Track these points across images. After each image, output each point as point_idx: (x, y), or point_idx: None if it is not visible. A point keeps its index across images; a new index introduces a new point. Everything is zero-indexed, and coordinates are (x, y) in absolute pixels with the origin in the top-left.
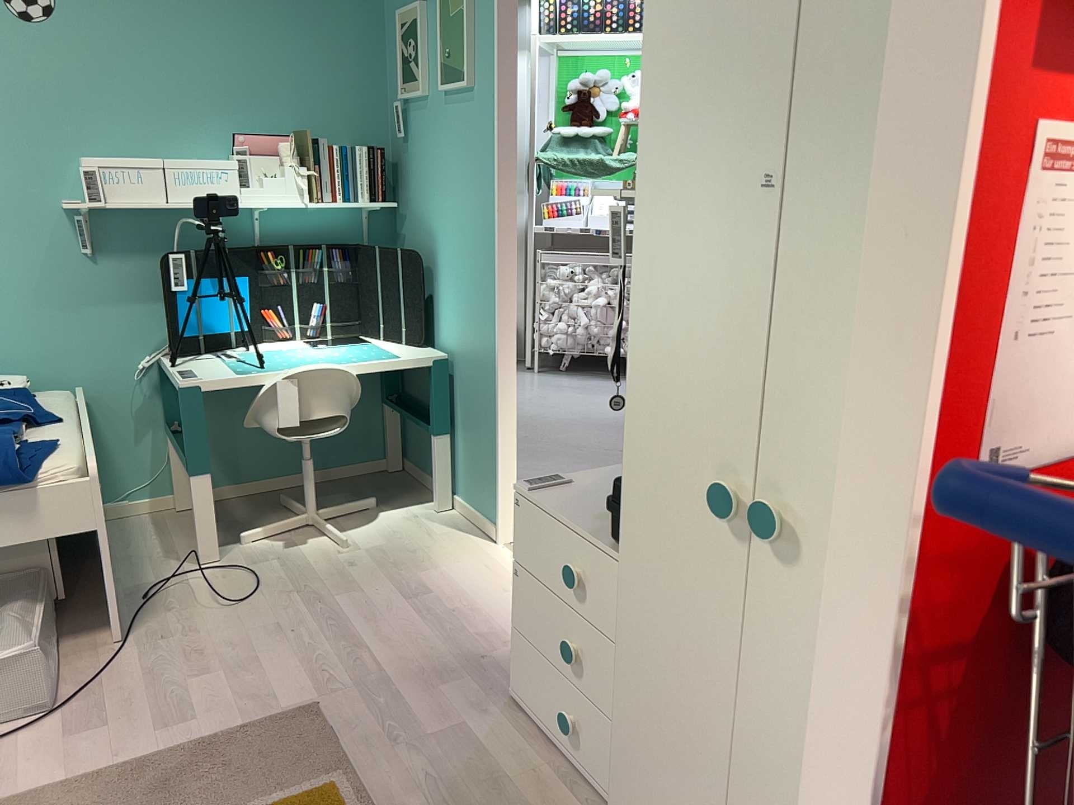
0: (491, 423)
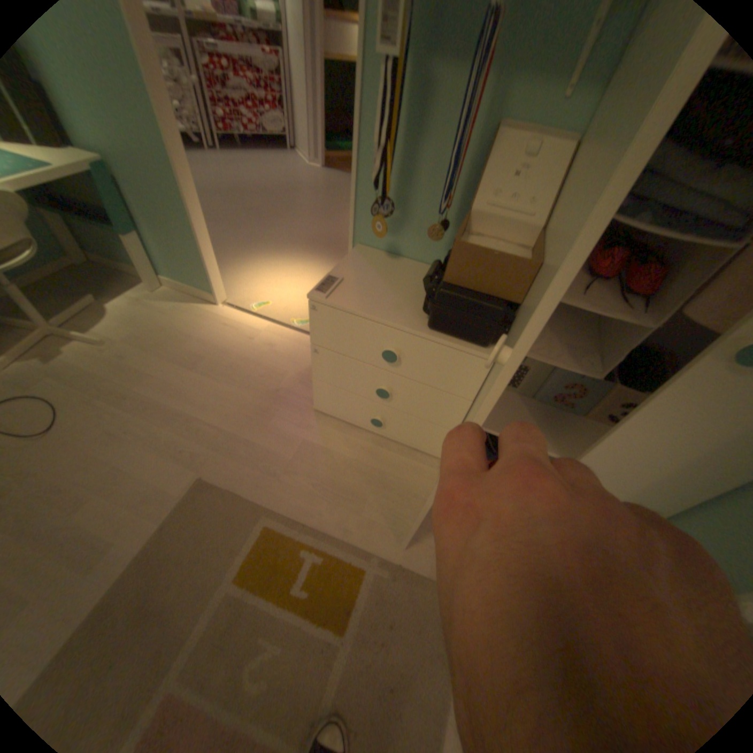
0: (183, 221)
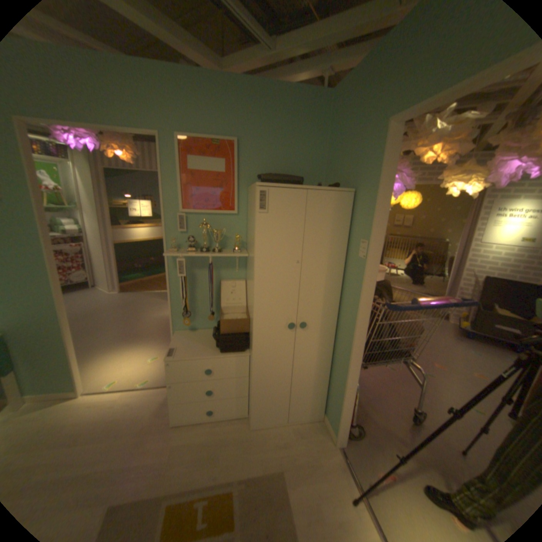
0: (59, 351)
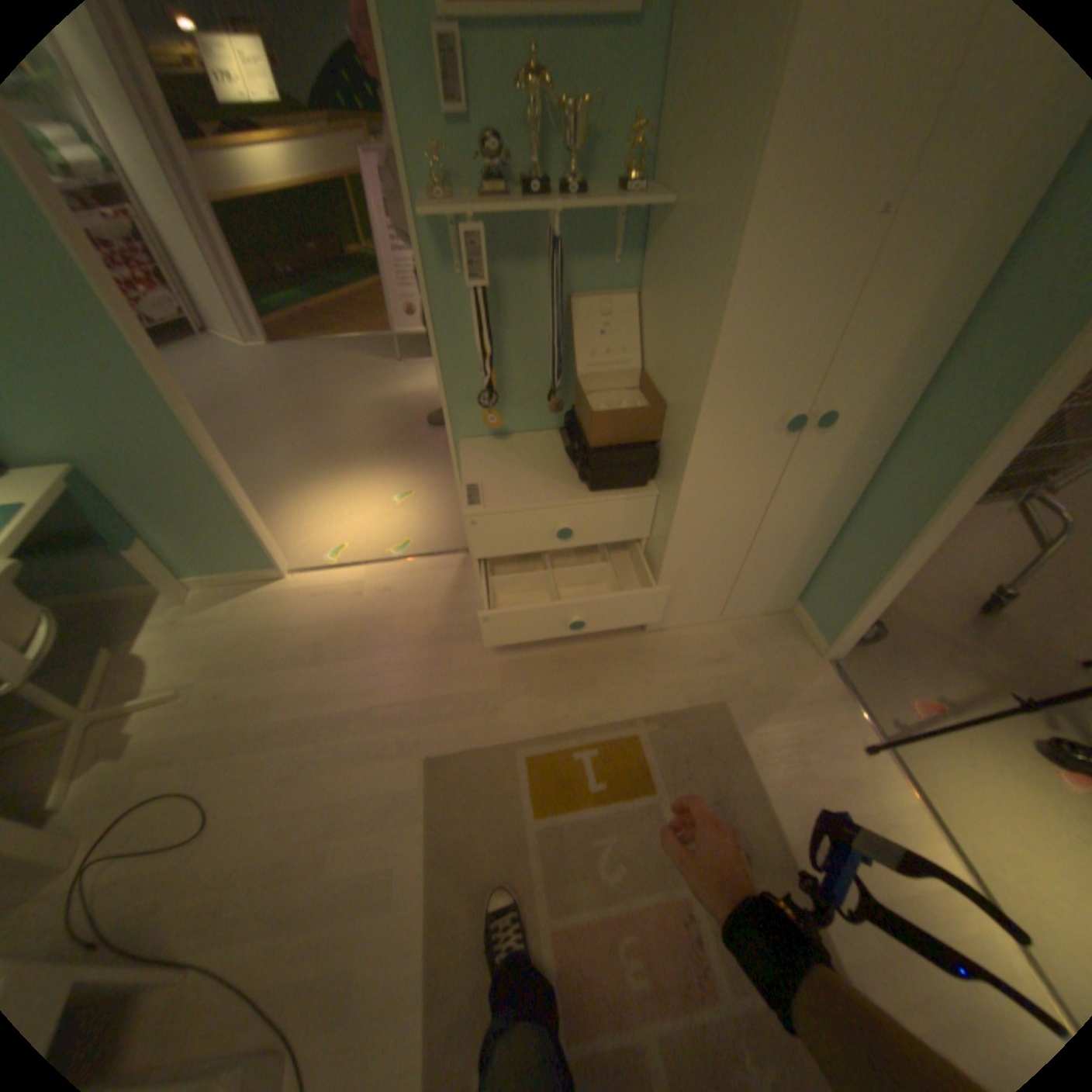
0: (212, 495)
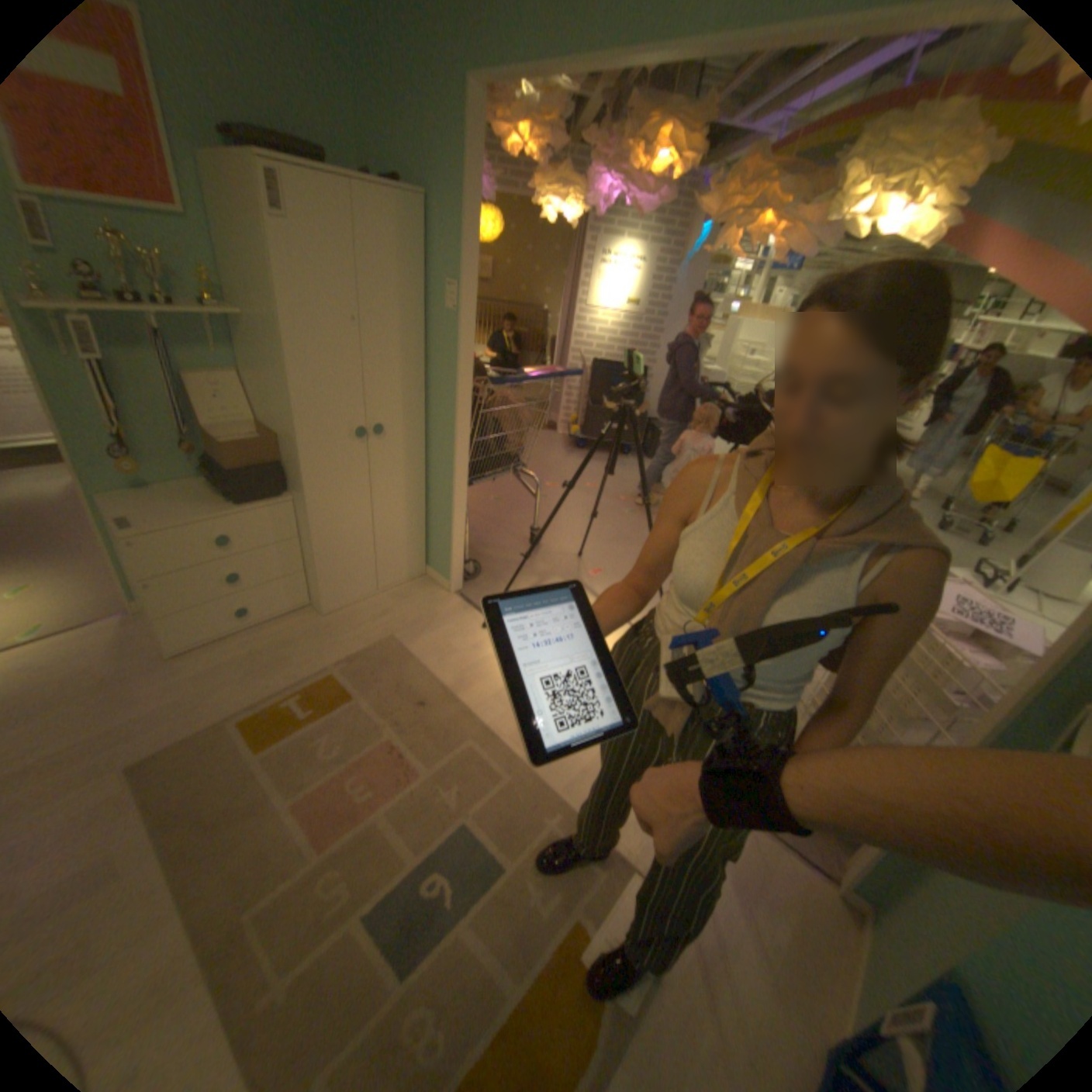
0: None
